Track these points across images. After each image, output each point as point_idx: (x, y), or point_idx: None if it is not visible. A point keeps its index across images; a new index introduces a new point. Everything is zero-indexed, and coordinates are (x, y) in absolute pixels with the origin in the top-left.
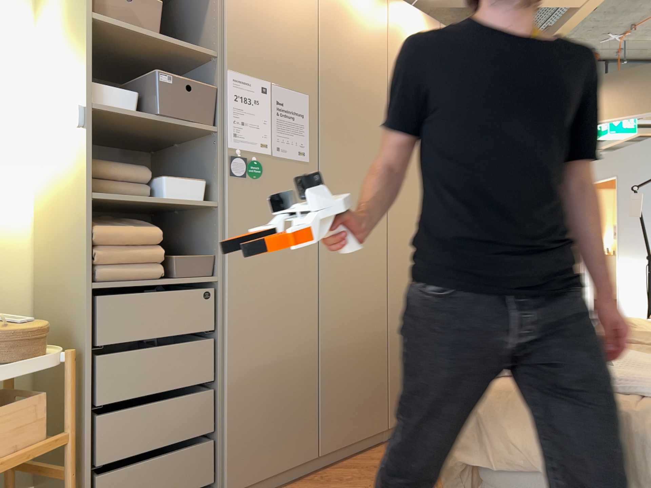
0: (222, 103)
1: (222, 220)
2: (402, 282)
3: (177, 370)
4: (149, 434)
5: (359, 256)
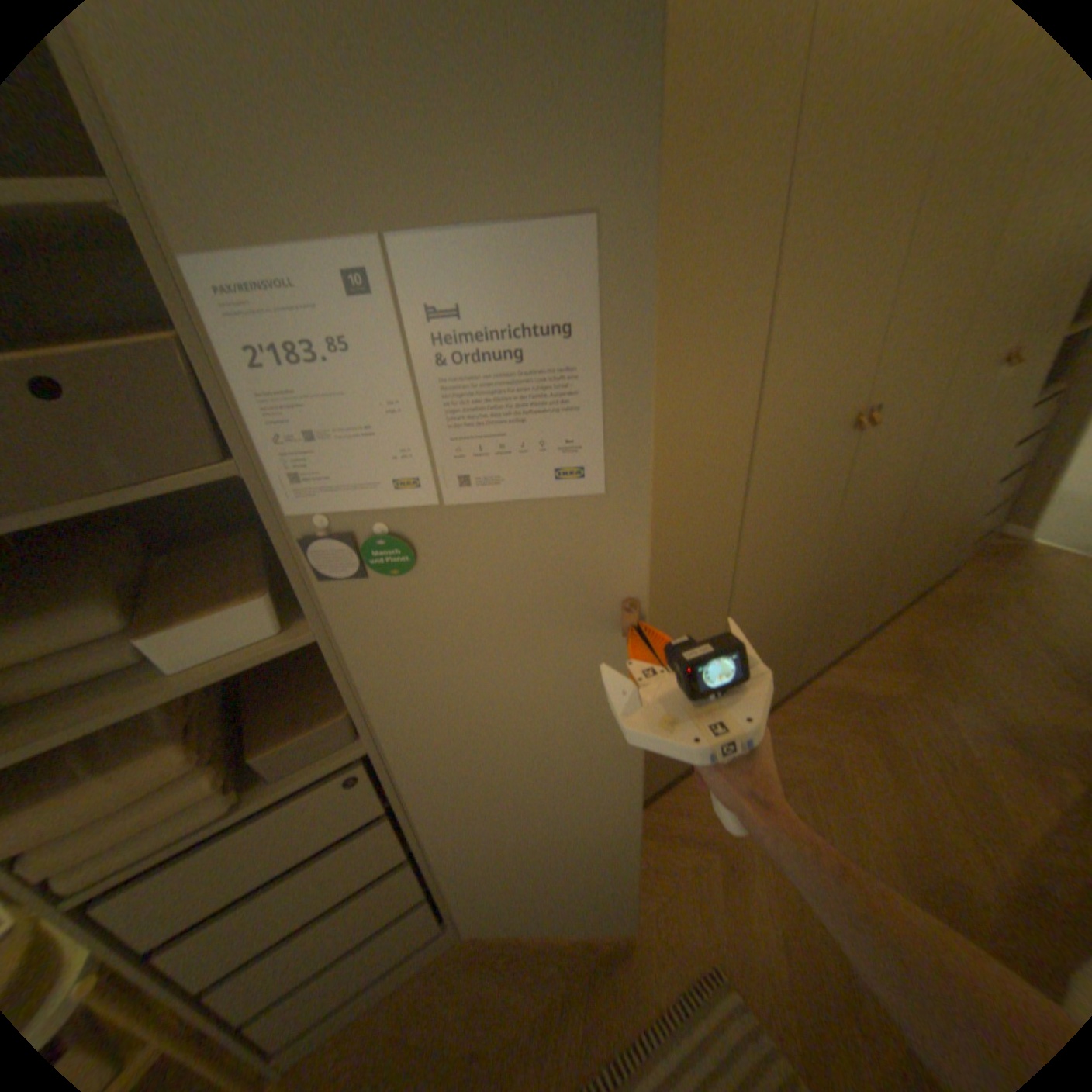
0: (222, 384)
1: (340, 661)
2: (760, 571)
3: (334, 883)
4: (316, 954)
5: (676, 571)
